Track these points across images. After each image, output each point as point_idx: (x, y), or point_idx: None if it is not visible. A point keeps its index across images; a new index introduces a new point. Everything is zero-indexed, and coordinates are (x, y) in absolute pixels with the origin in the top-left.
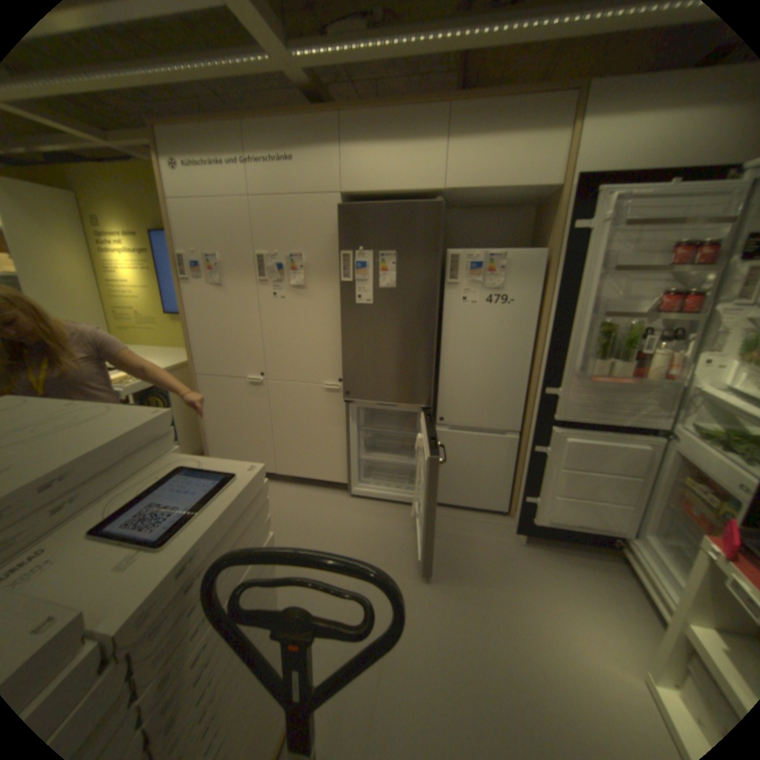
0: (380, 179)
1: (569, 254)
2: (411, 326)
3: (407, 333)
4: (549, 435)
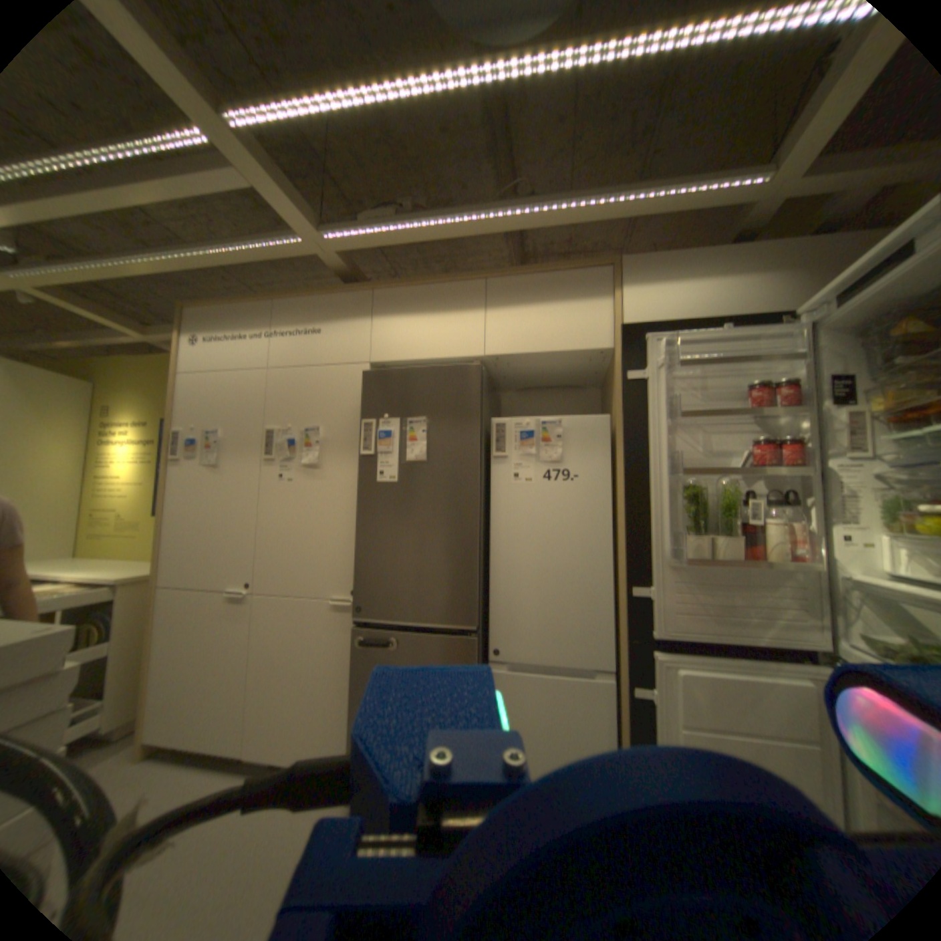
0: (412, 348)
1: (630, 413)
2: (445, 508)
3: (440, 519)
4: (651, 666)
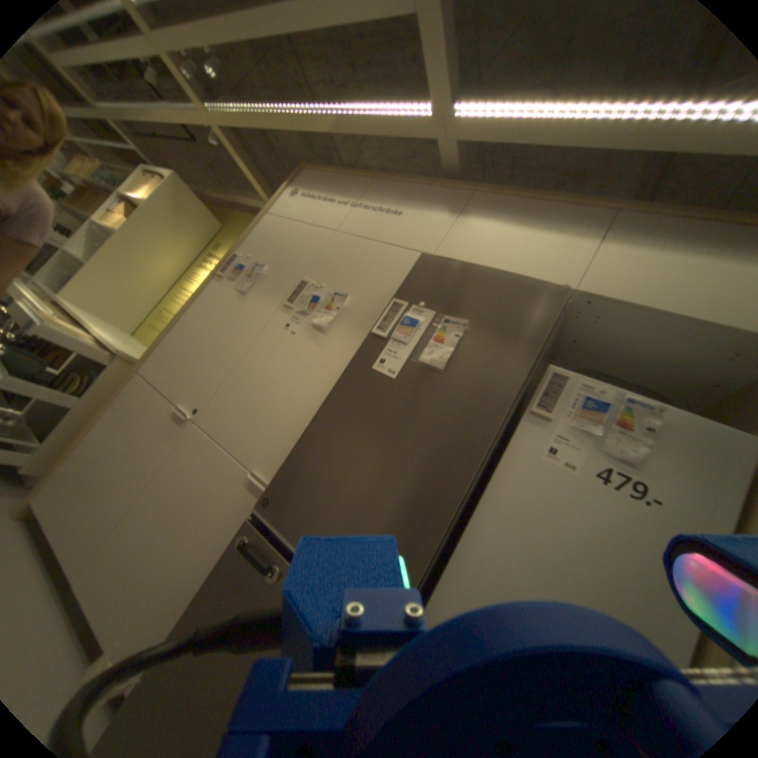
0: (487, 256)
1: None
2: (436, 441)
3: (422, 451)
4: None
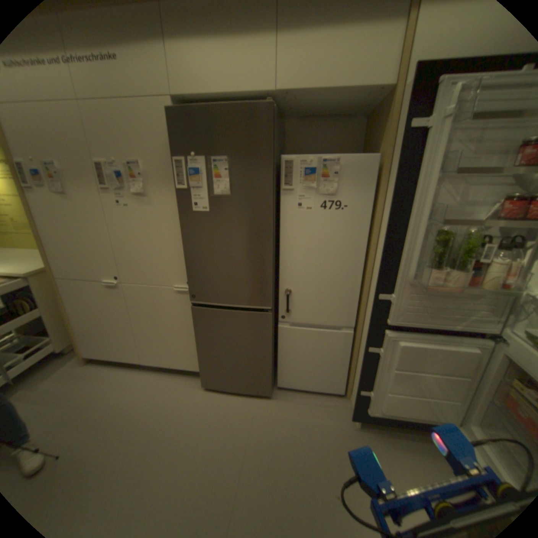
0: (208, 80)
1: (401, 157)
2: (248, 232)
3: (244, 239)
4: (381, 337)
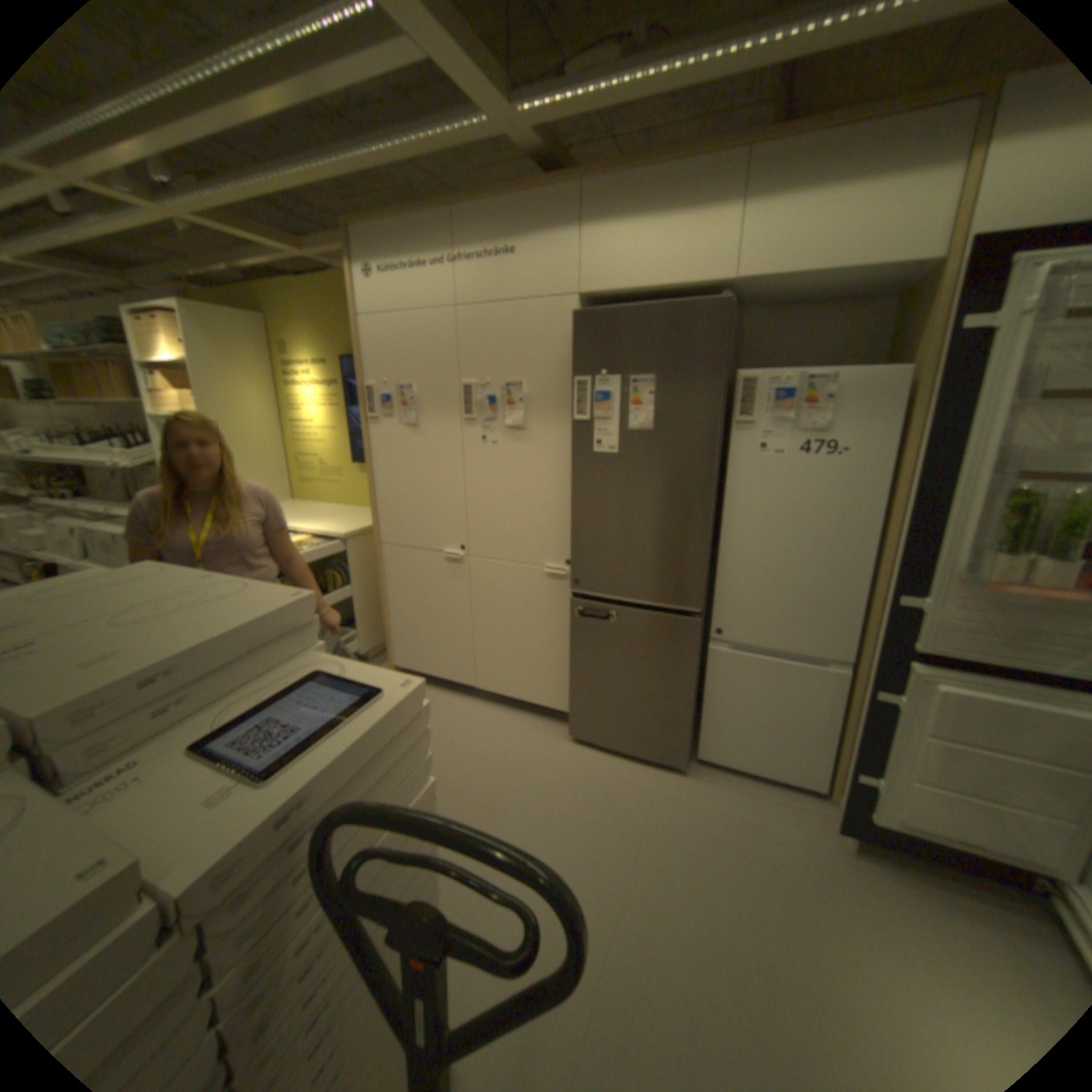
0: (637, 271)
1: (951, 372)
2: (675, 487)
3: (668, 498)
4: (905, 676)
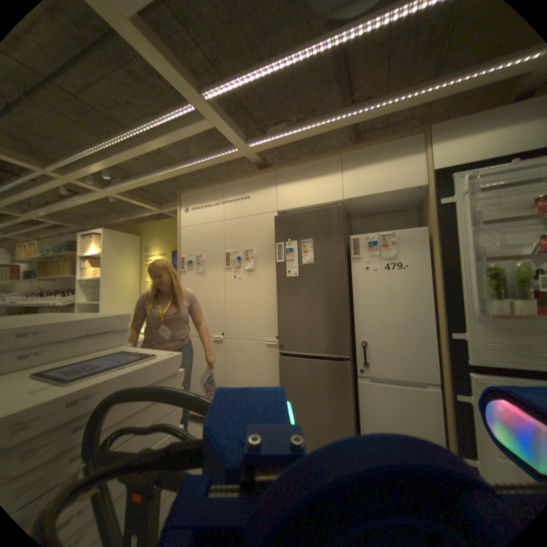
0: (300, 200)
1: (442, 225)
2: (326, 289)
3: (324, 295)
4: (468, 382)
